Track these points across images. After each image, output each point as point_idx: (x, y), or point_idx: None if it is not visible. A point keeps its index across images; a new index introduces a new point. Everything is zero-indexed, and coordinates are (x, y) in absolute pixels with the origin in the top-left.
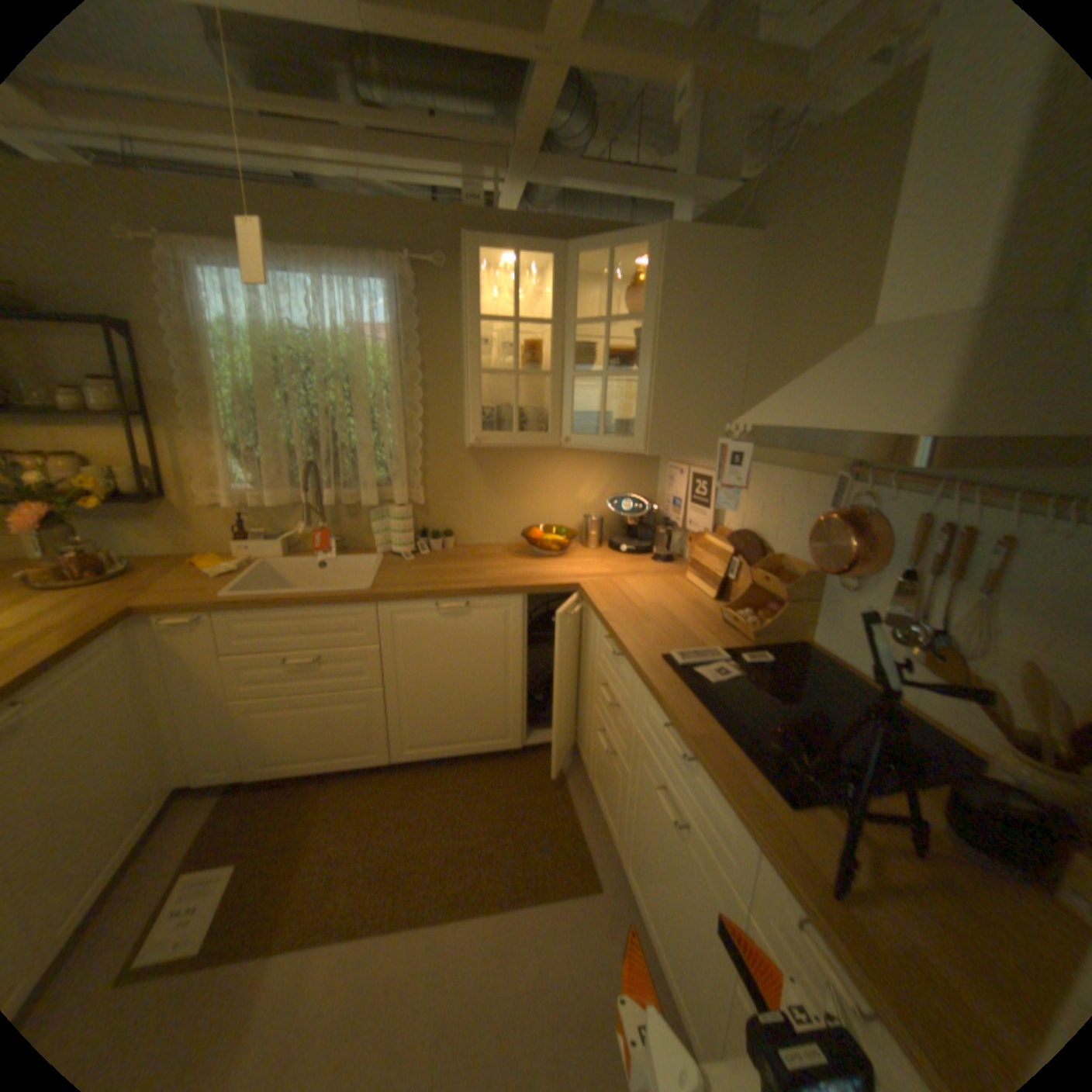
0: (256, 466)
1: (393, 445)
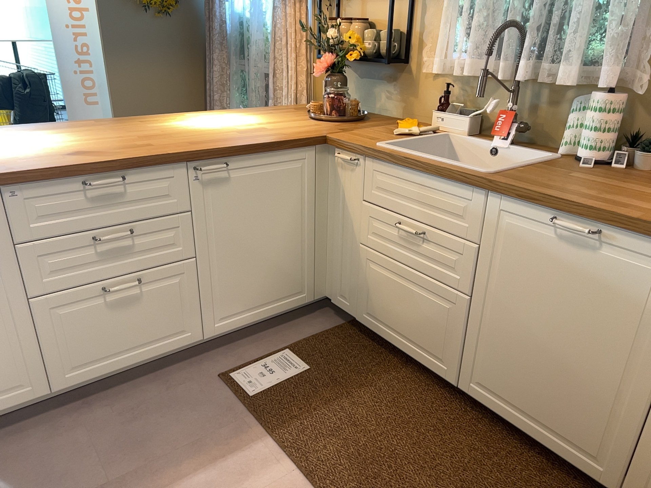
0: (471, 33)
1: (624, 2)
